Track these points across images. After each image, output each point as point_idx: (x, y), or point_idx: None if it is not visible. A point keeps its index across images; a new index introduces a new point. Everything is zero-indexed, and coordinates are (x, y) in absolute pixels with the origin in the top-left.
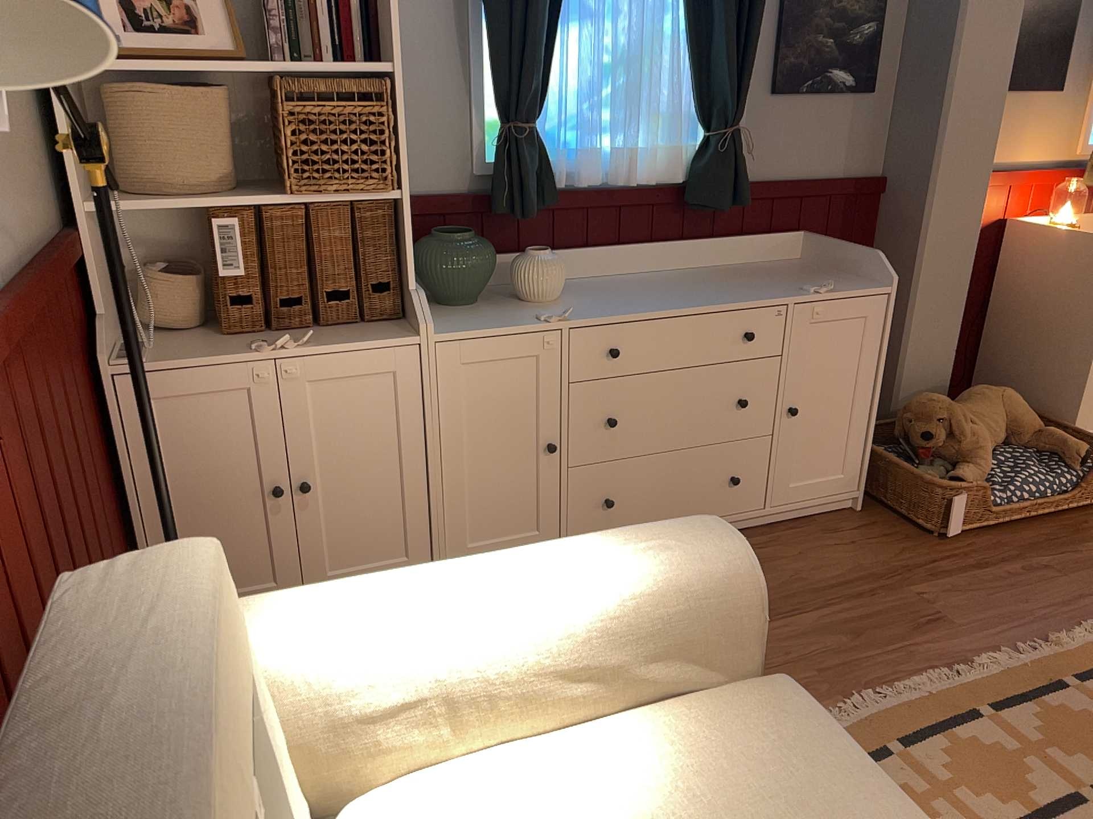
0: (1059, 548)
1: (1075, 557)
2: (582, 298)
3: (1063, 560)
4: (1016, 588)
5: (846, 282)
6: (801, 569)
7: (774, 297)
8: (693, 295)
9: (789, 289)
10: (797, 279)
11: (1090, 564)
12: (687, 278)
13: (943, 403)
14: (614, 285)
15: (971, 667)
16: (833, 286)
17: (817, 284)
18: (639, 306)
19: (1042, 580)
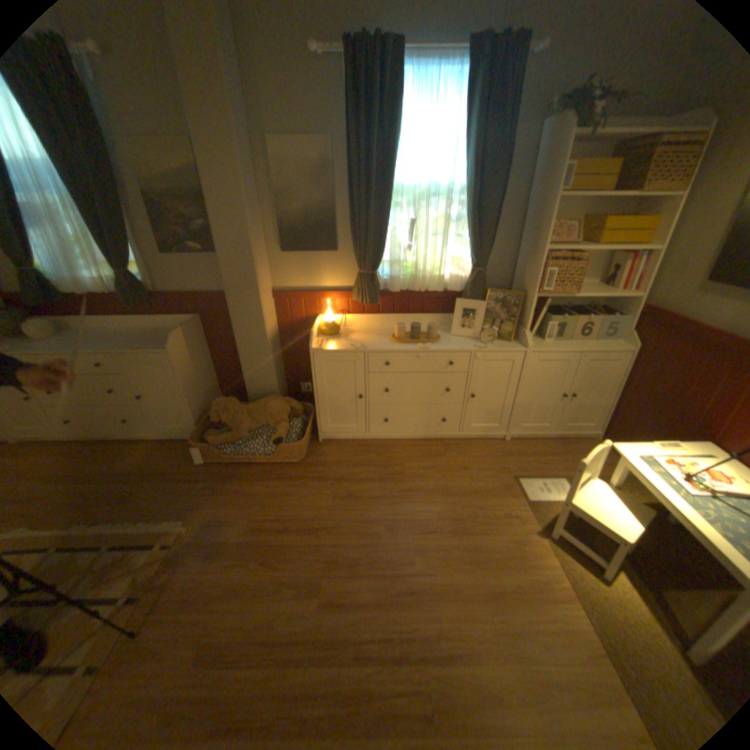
0: (237, 482)
1: (234, 488)
2: (54, 340)
3: (226, 488)
4: (182, 496)
5: (161, 345)
6: (128, 465)
7: (109, 350)
8: (88, 344)
9: (129, 346)
10: (154, 340)
11: (232, 494)
12: (123, 333)
13: (222, 403)
14: (87, 334)
15: (90, 529)
16: (134, 348)
17: (142, 345)
18: (51, 348)
19: (198, 496)
